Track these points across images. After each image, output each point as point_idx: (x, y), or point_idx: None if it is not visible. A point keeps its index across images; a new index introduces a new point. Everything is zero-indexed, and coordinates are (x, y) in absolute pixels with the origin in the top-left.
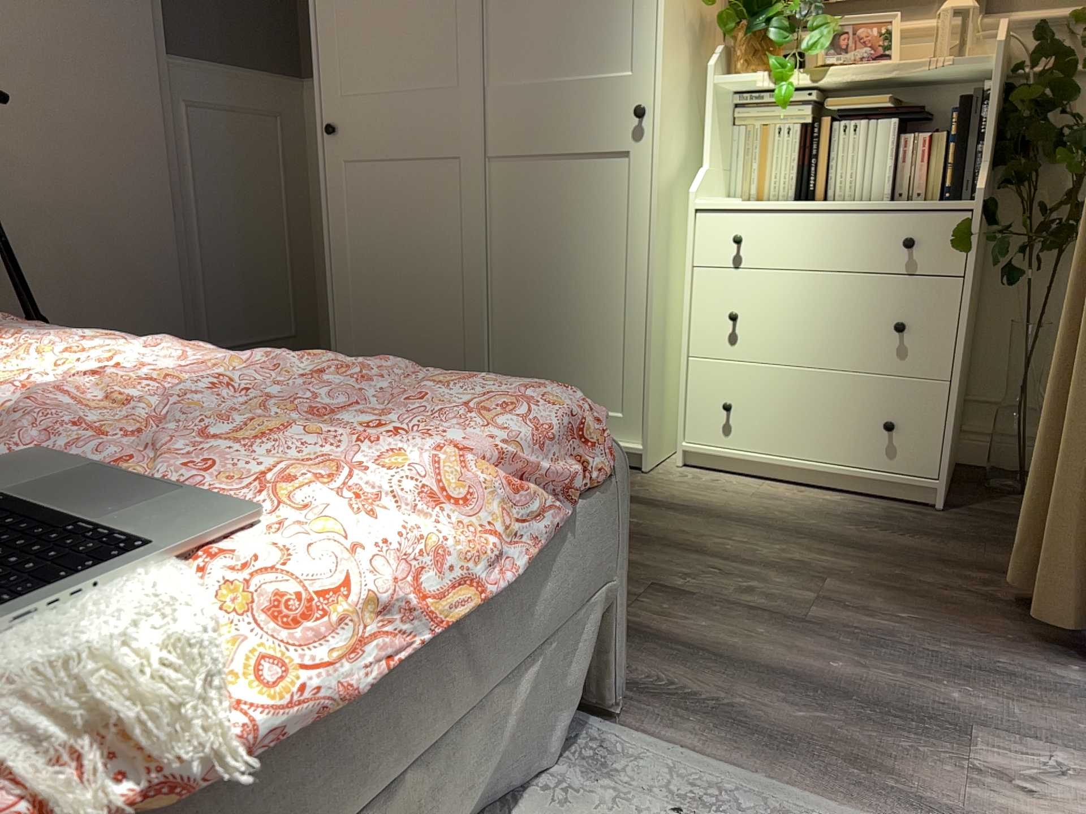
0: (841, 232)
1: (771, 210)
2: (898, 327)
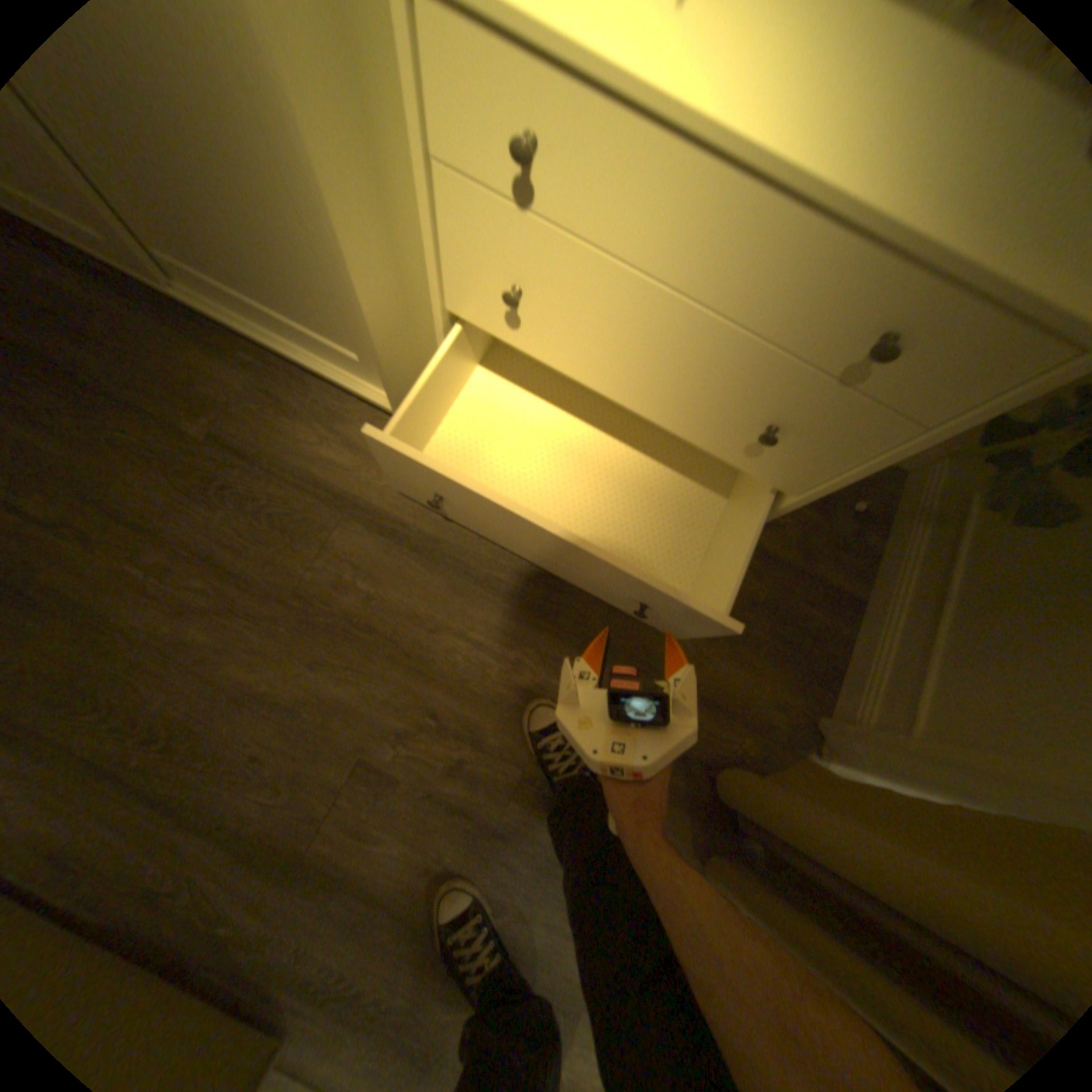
0: (766, 243)
1: (619, 96)
2: (767, 439)
